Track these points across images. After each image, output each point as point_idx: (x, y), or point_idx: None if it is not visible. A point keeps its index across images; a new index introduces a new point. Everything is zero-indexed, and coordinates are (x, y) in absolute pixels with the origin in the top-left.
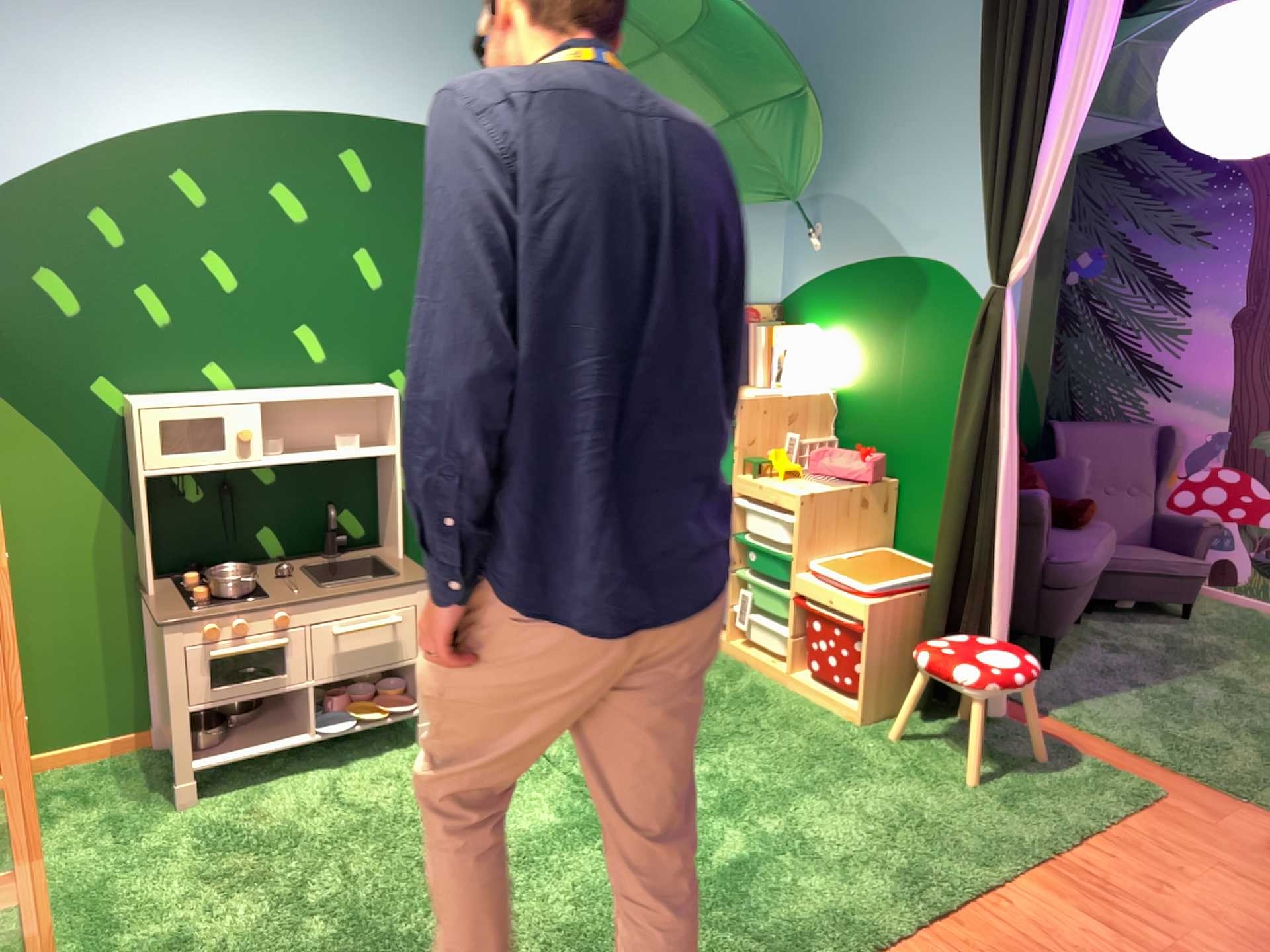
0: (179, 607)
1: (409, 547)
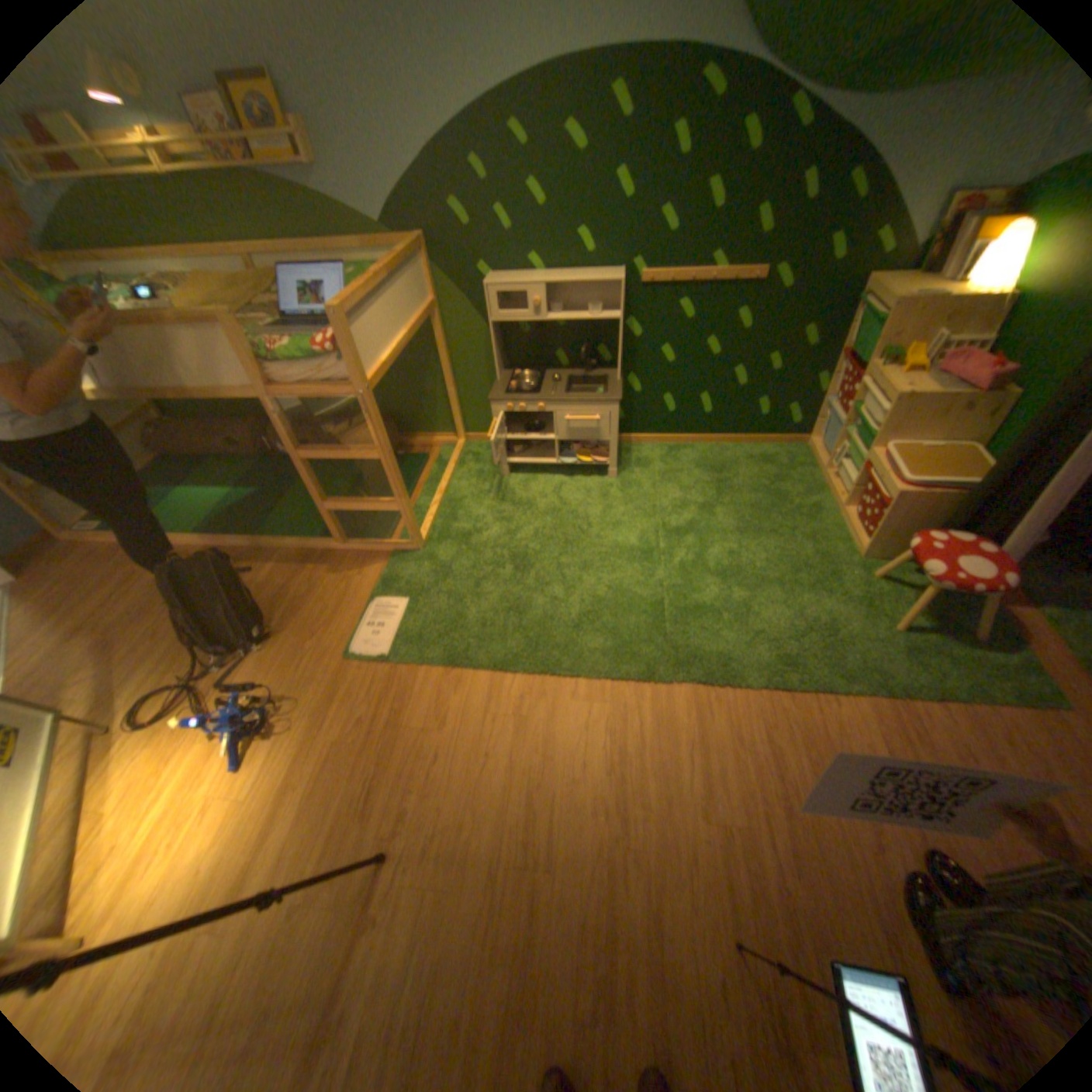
0: (501, 392)
1: (634, 371)
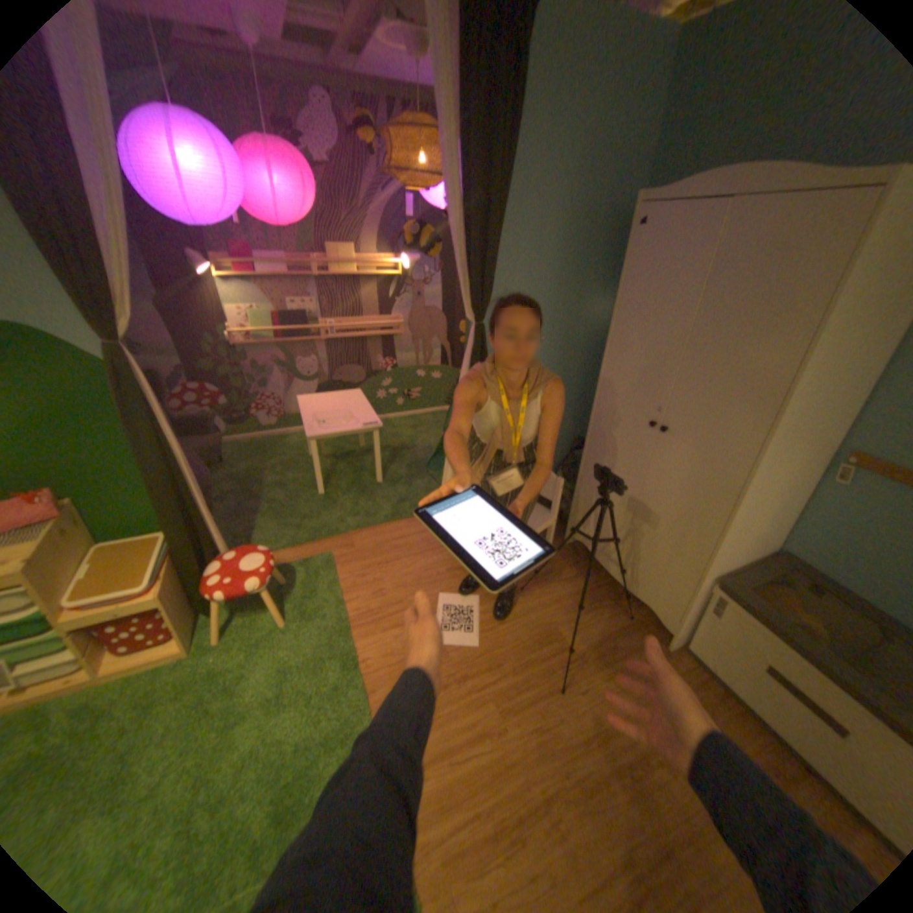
0: None
1: None
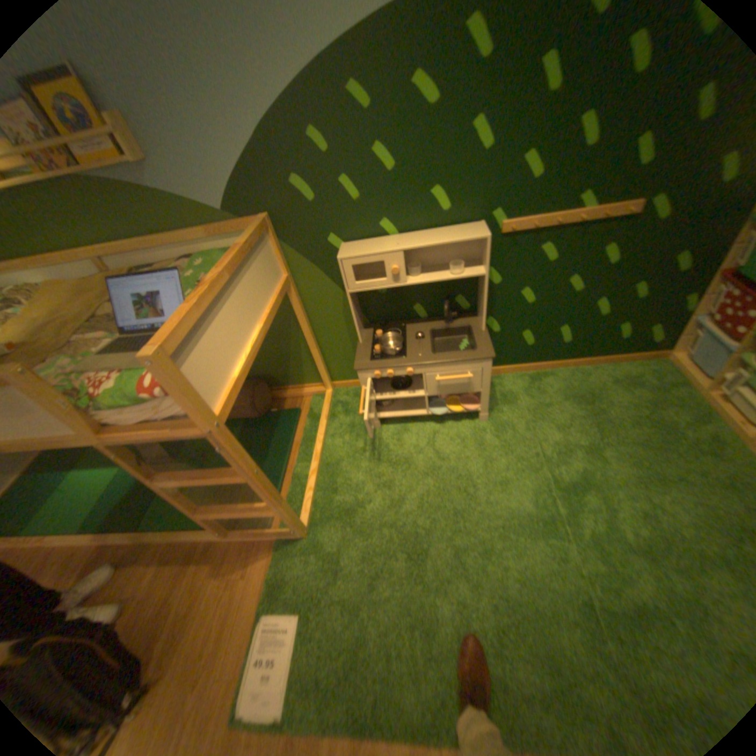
0: (366, 356)
1: (494, 314)
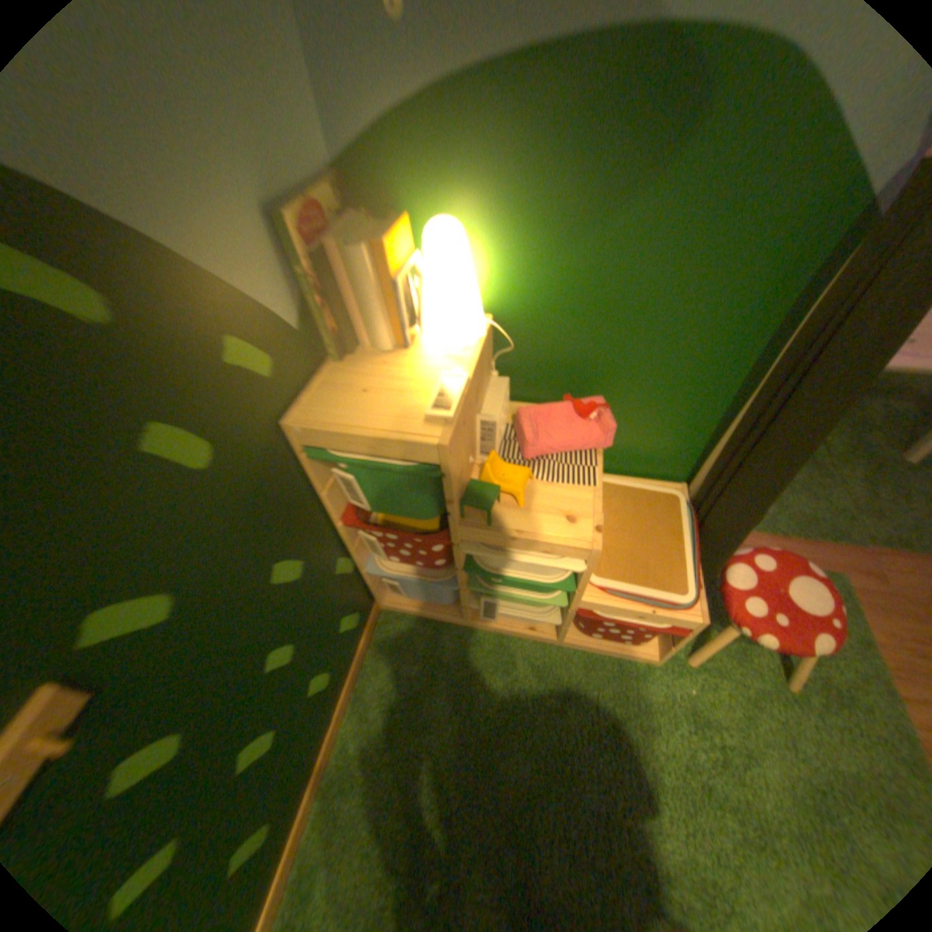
0: None
1: None
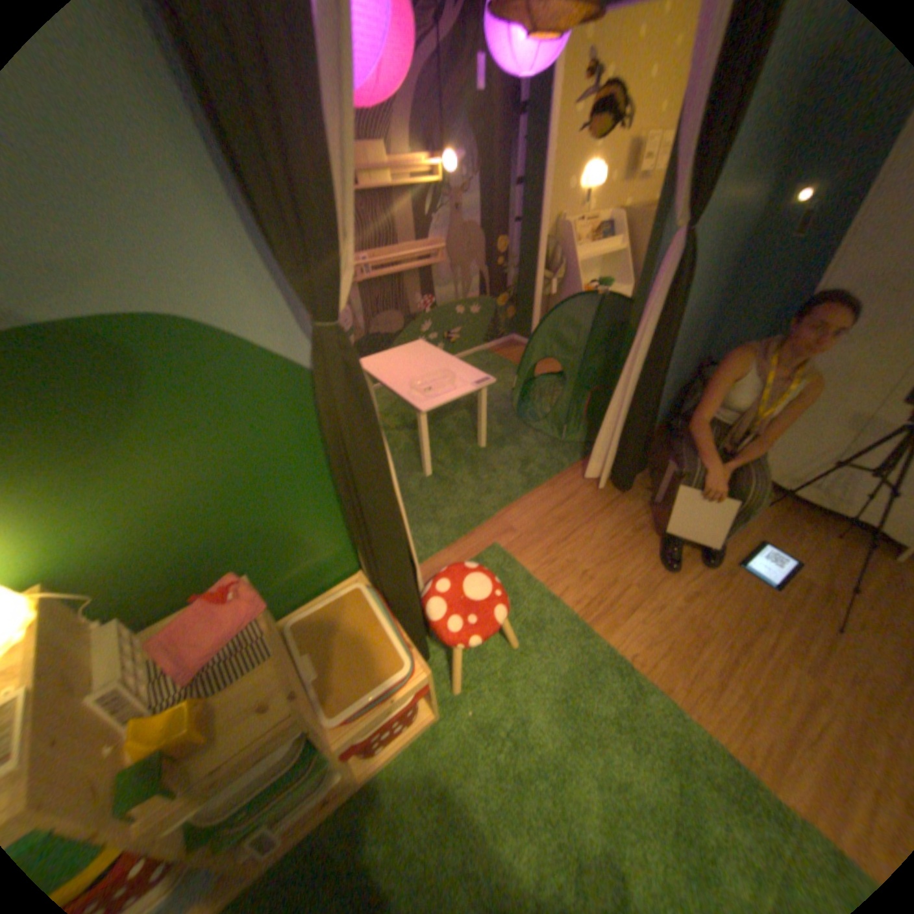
0: None
1: None
